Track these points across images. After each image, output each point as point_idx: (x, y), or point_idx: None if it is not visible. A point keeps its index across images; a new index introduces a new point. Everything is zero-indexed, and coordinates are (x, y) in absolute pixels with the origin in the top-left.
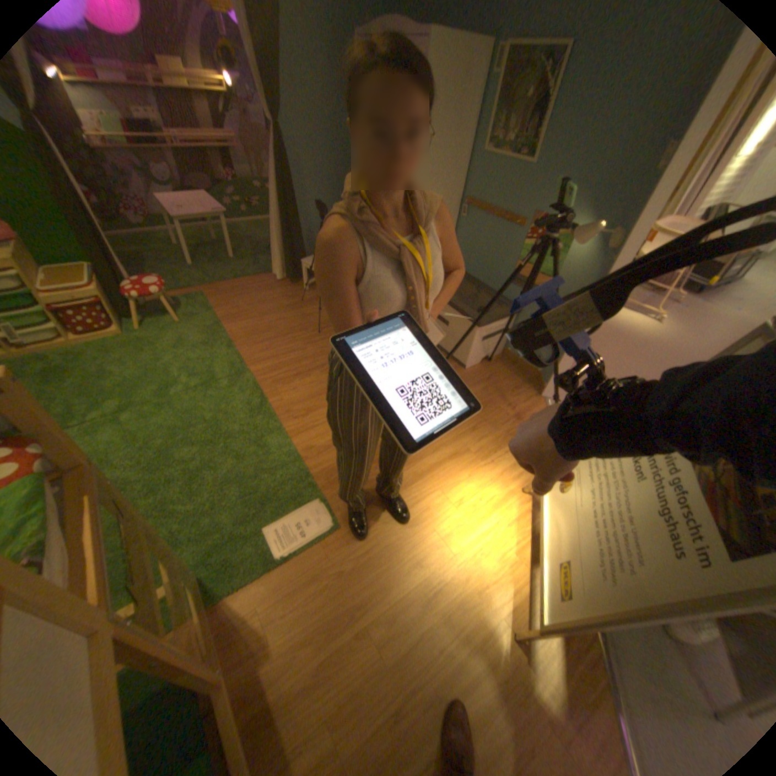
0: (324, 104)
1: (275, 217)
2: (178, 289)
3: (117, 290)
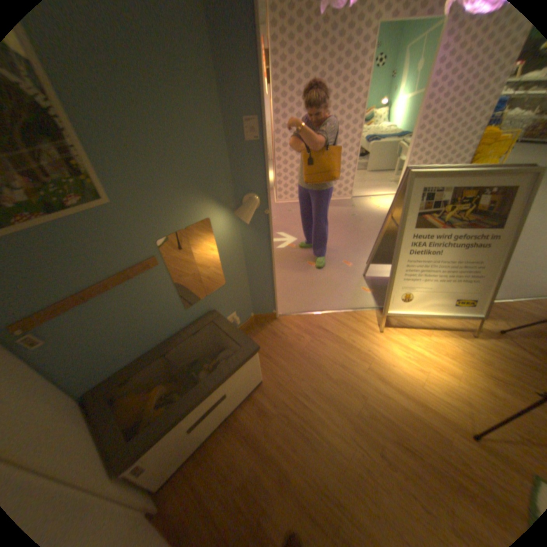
0: None
1: None
2: None
3: None
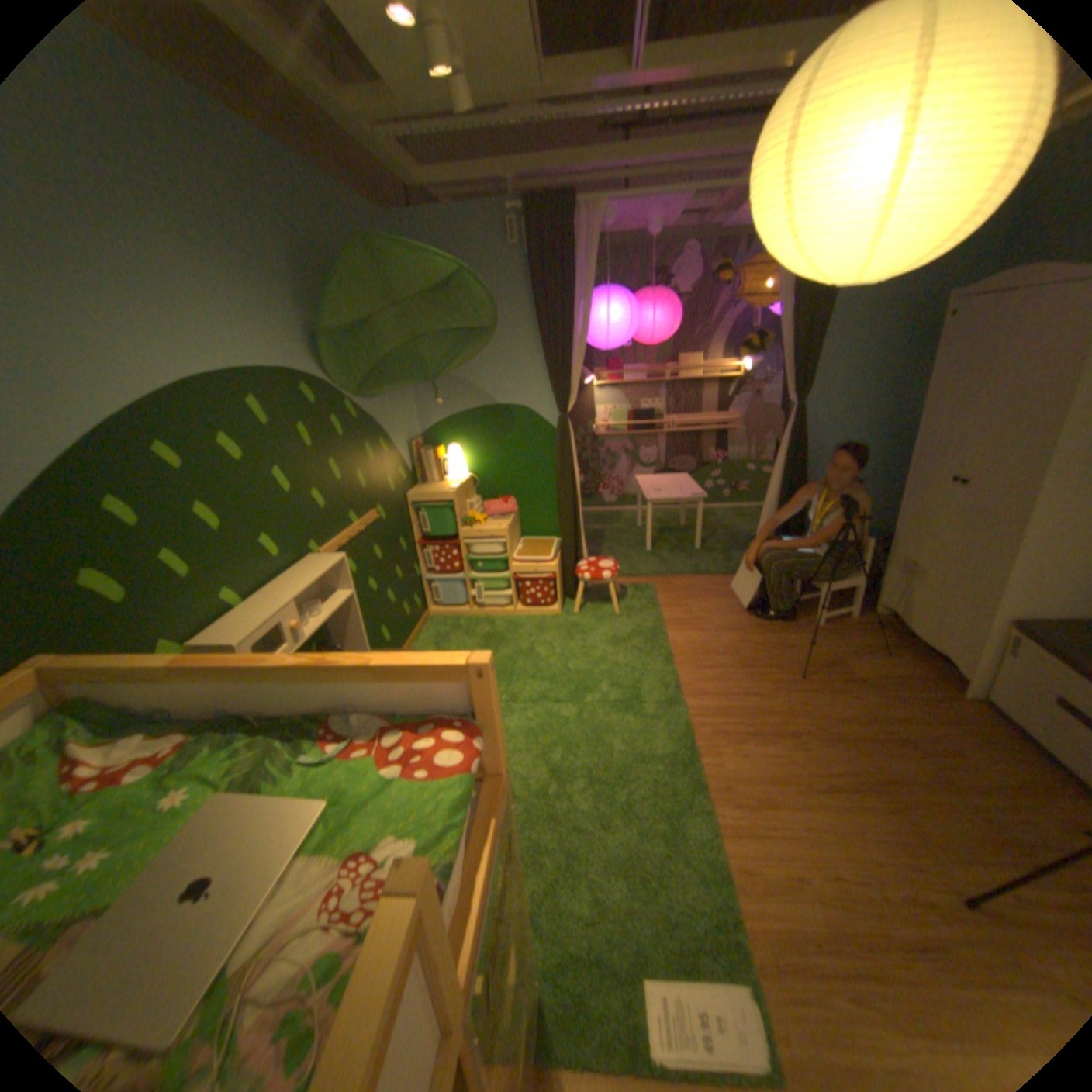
0: (878, 377)
1: (771, 509)
2: (630, 578)
3: (572, 569)
